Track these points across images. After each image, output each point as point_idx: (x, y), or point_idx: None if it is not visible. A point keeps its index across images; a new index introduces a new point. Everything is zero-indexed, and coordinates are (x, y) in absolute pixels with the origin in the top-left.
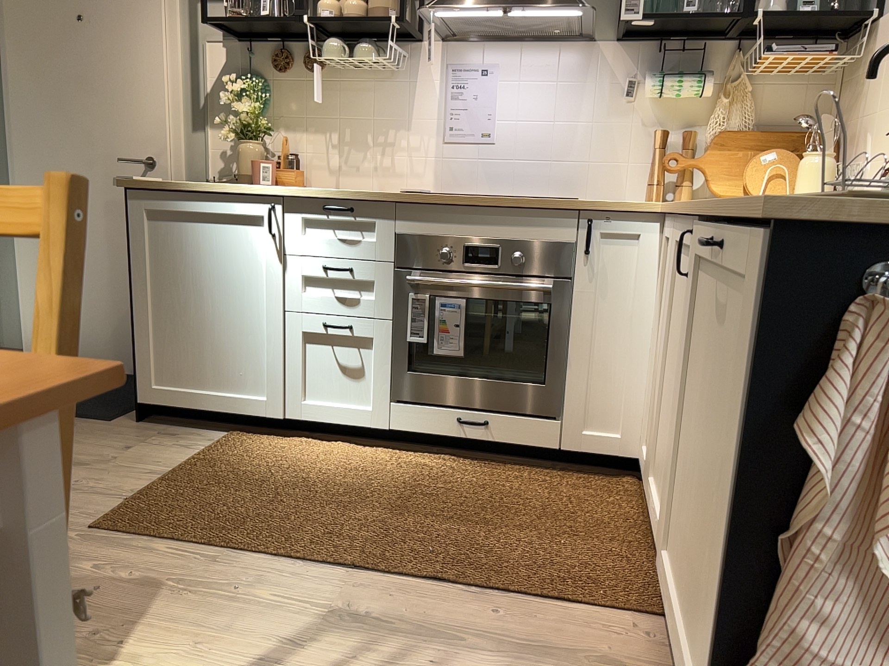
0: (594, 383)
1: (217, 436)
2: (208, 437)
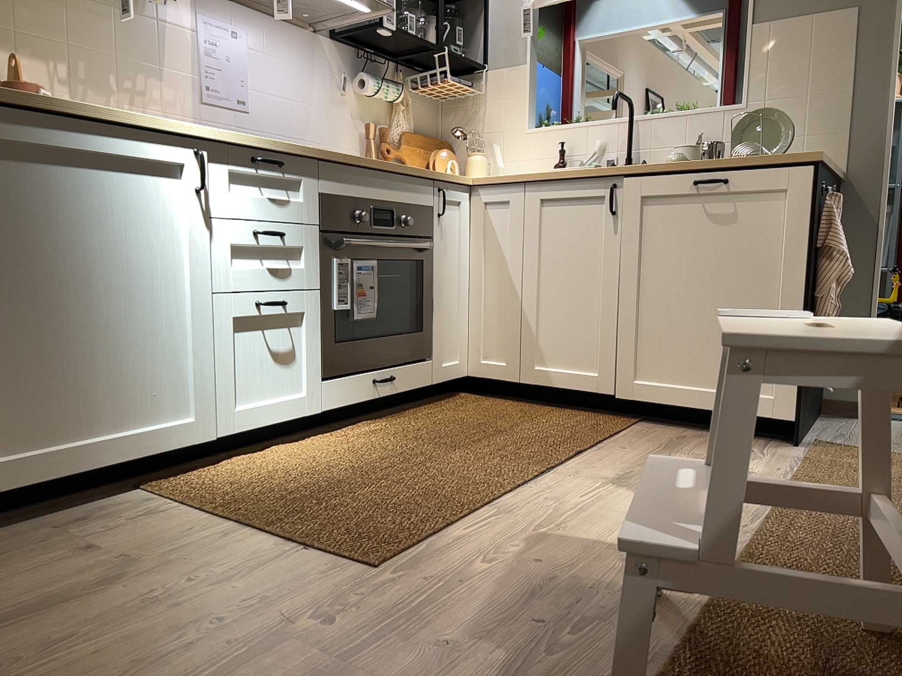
0: (444, 320)
1: (146, 492)
2: (145, 496)
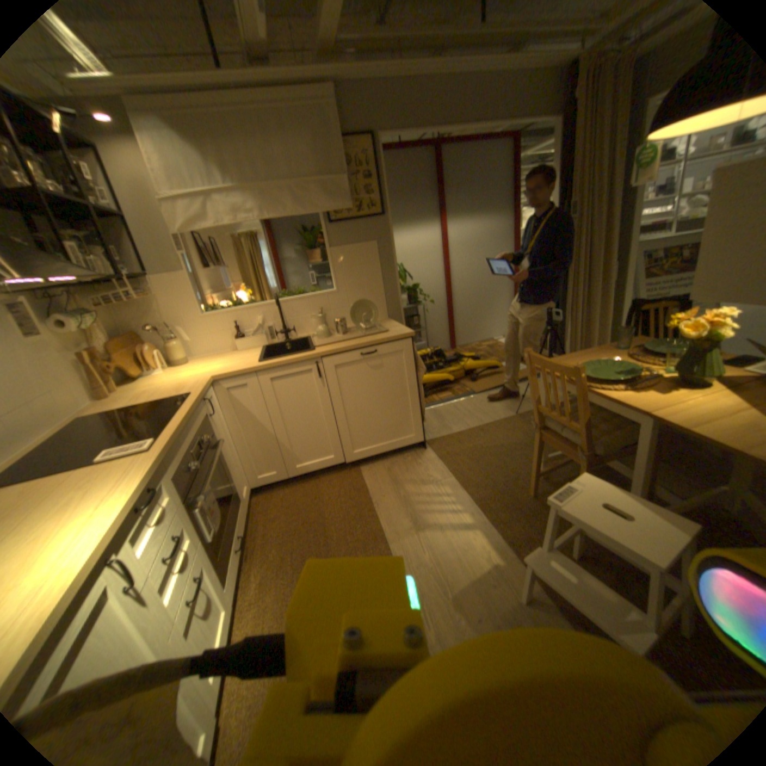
0: (234, 471)
1: None
2: None
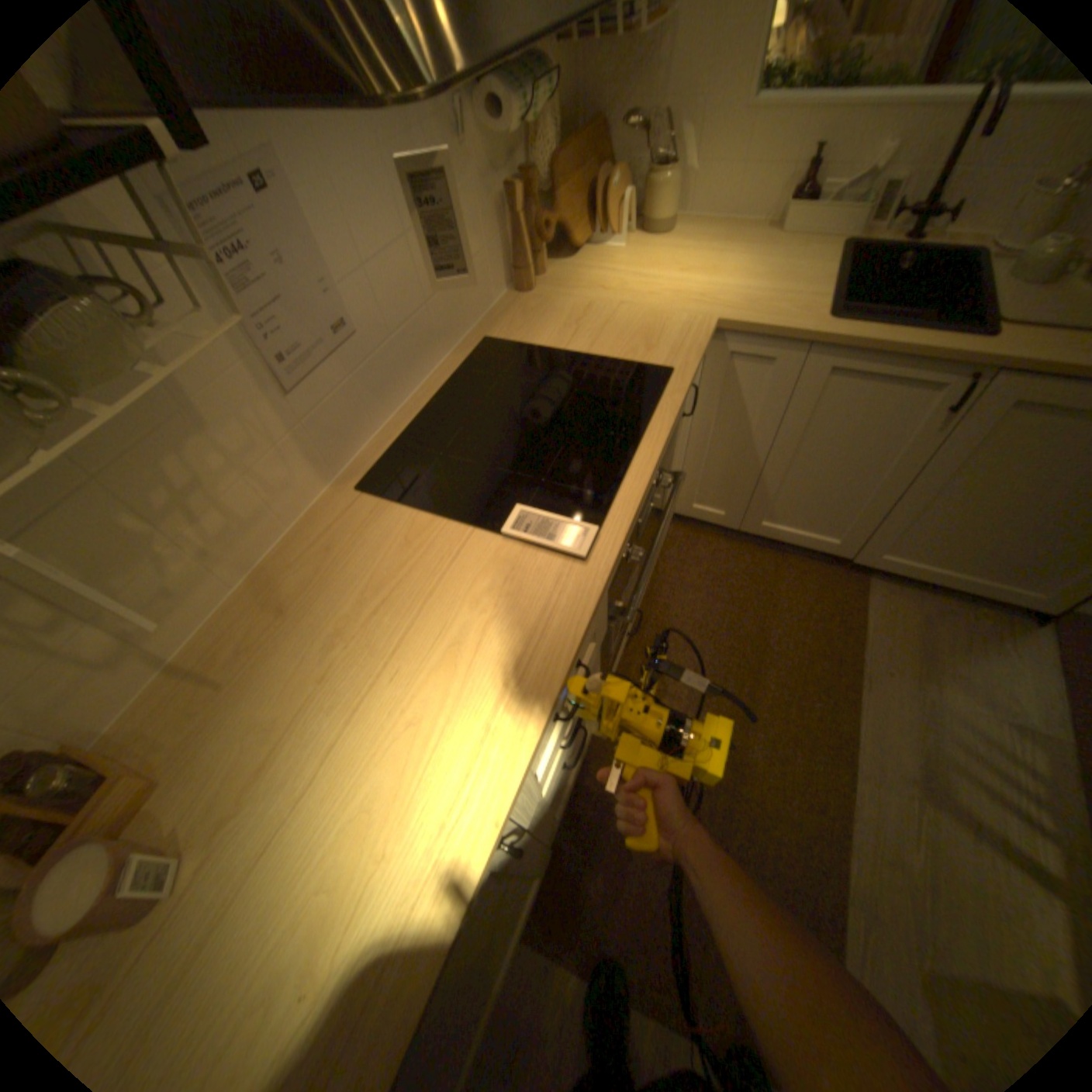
0: None
1: (529, 963)
2: (536, 978)
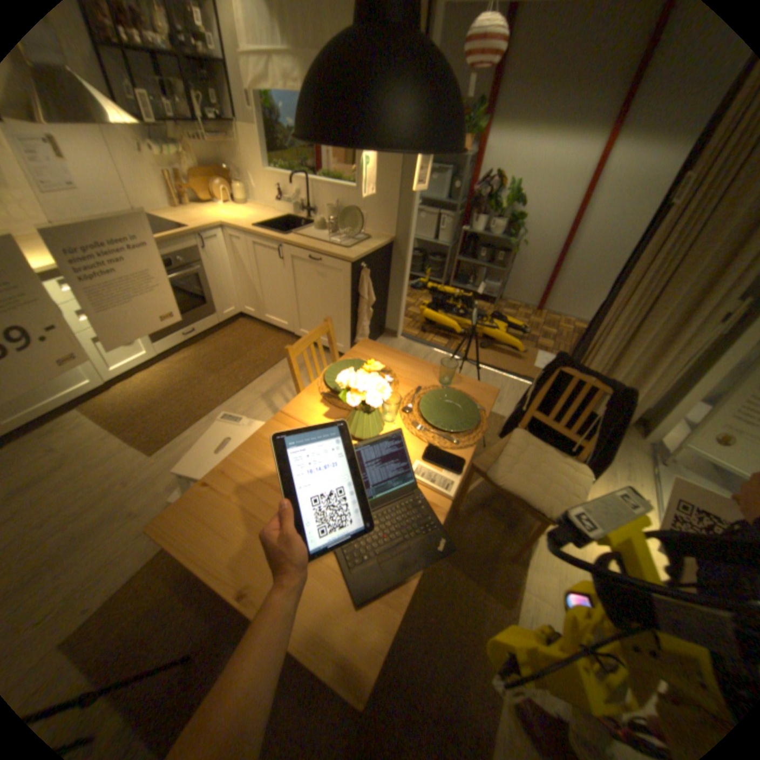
0: (220, 294)
1: (75, 413)
2: (74, 416)
